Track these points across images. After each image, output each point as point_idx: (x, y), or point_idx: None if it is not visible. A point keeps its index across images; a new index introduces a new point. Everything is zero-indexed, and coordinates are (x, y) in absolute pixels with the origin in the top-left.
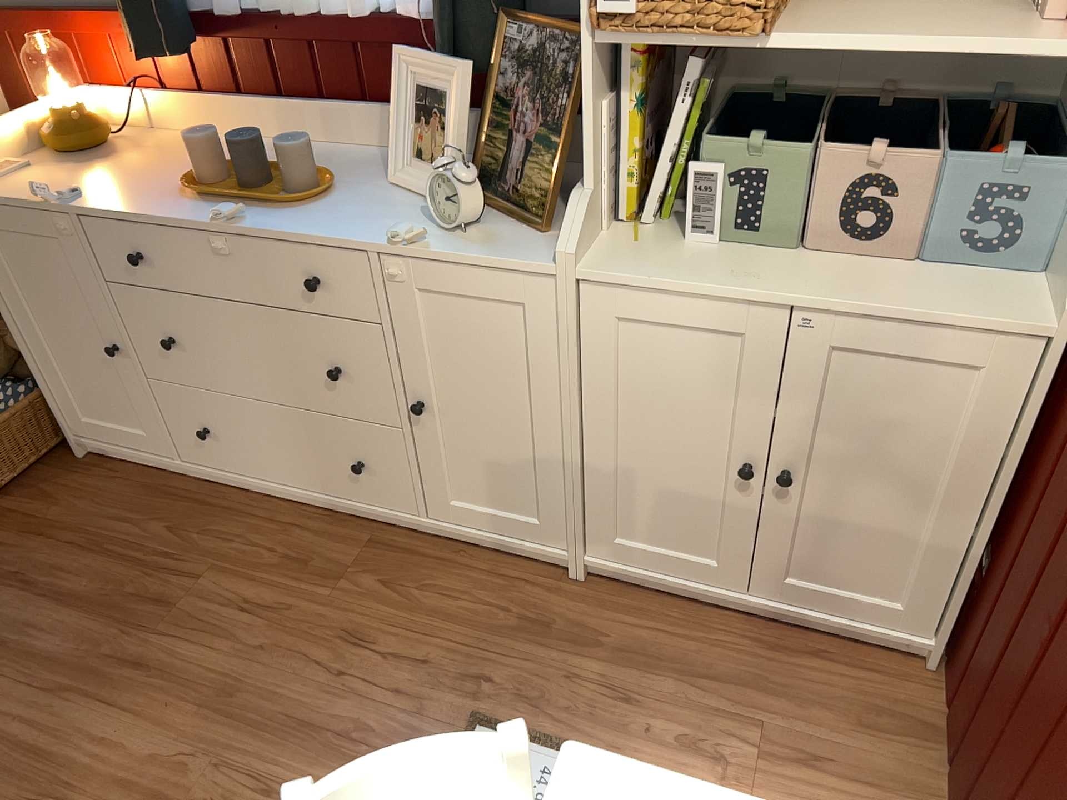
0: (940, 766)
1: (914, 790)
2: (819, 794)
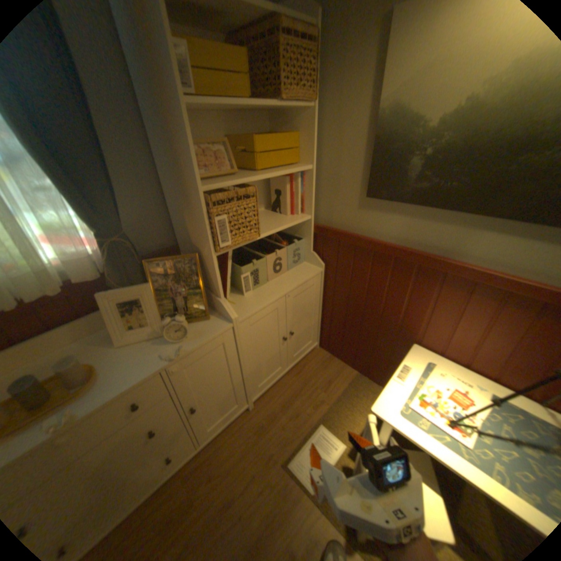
0: (340, 361)
1: (343, 369)
2: (339, 387)
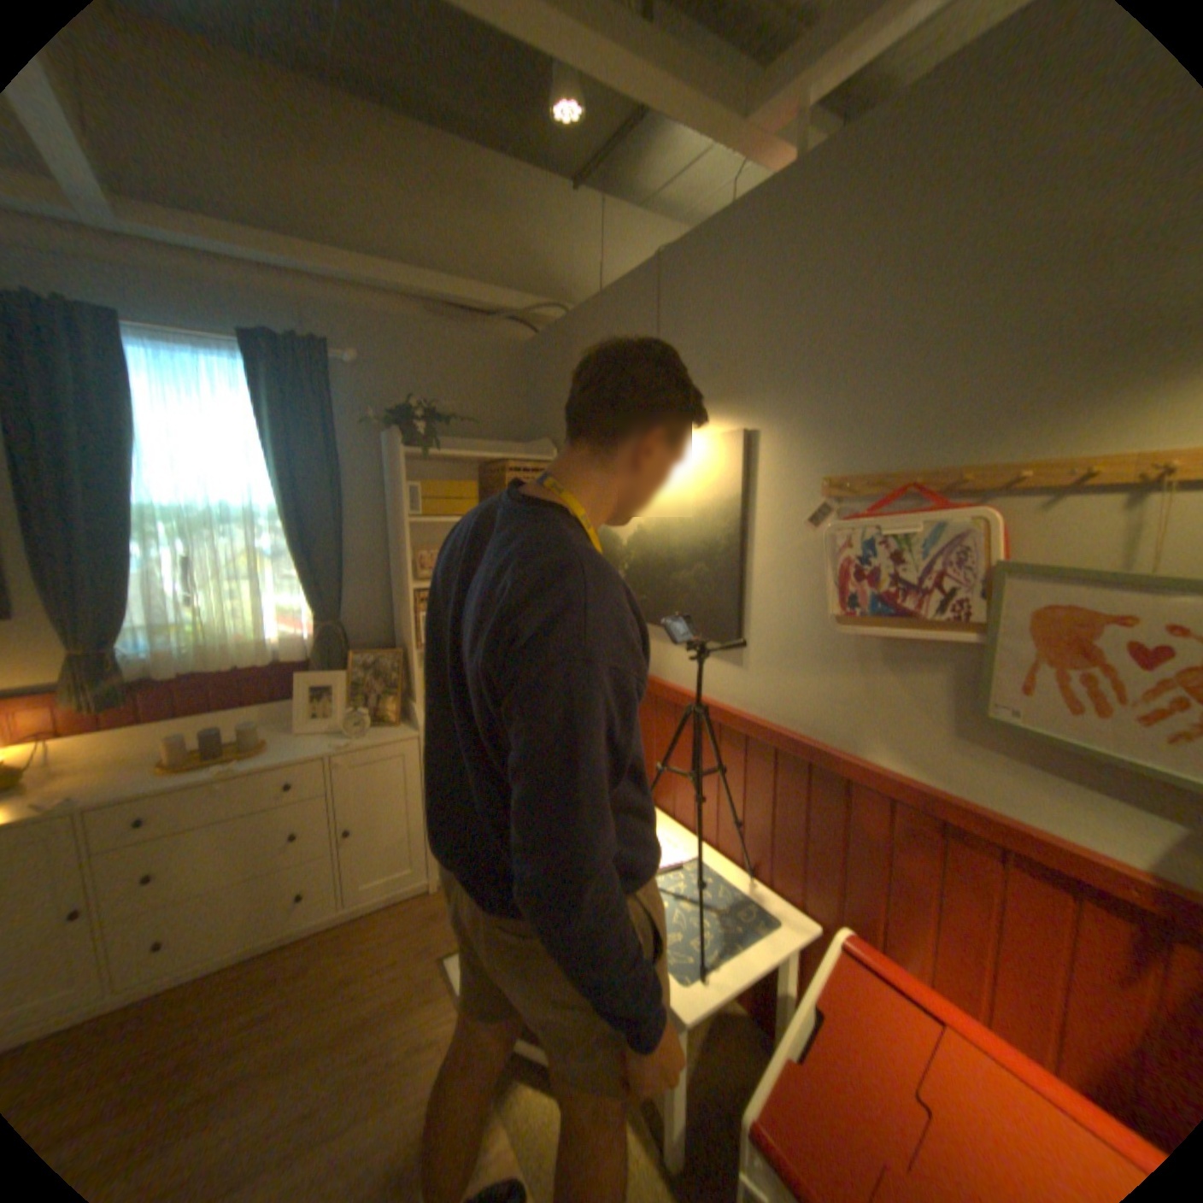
0: None
1: None
2: None
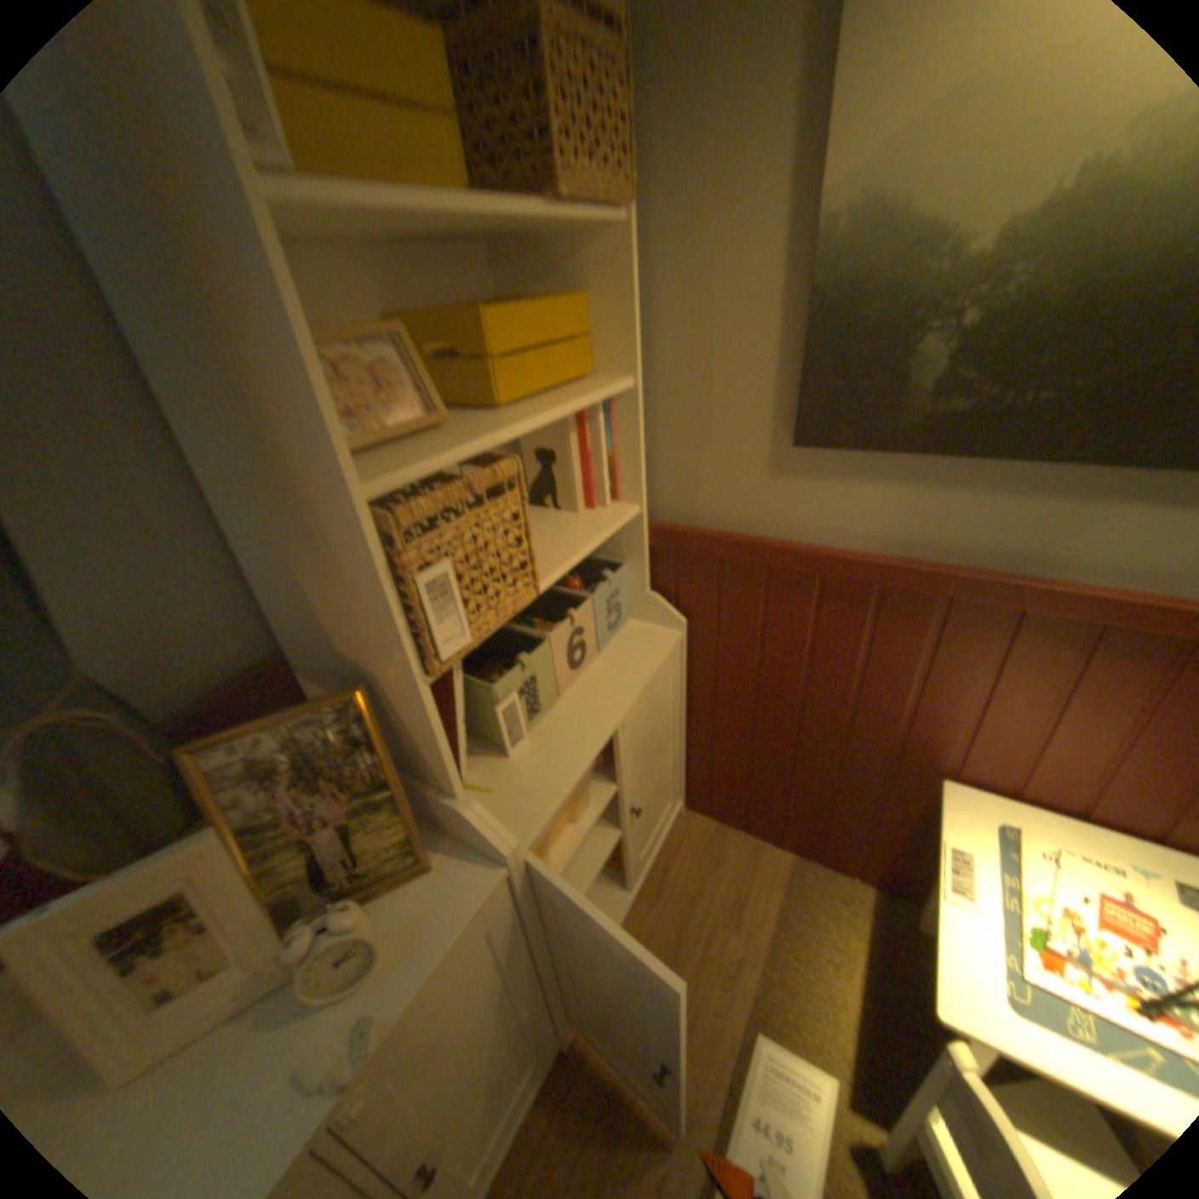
0: (746, 835)
1: (759, 854)
2: (765, 907)
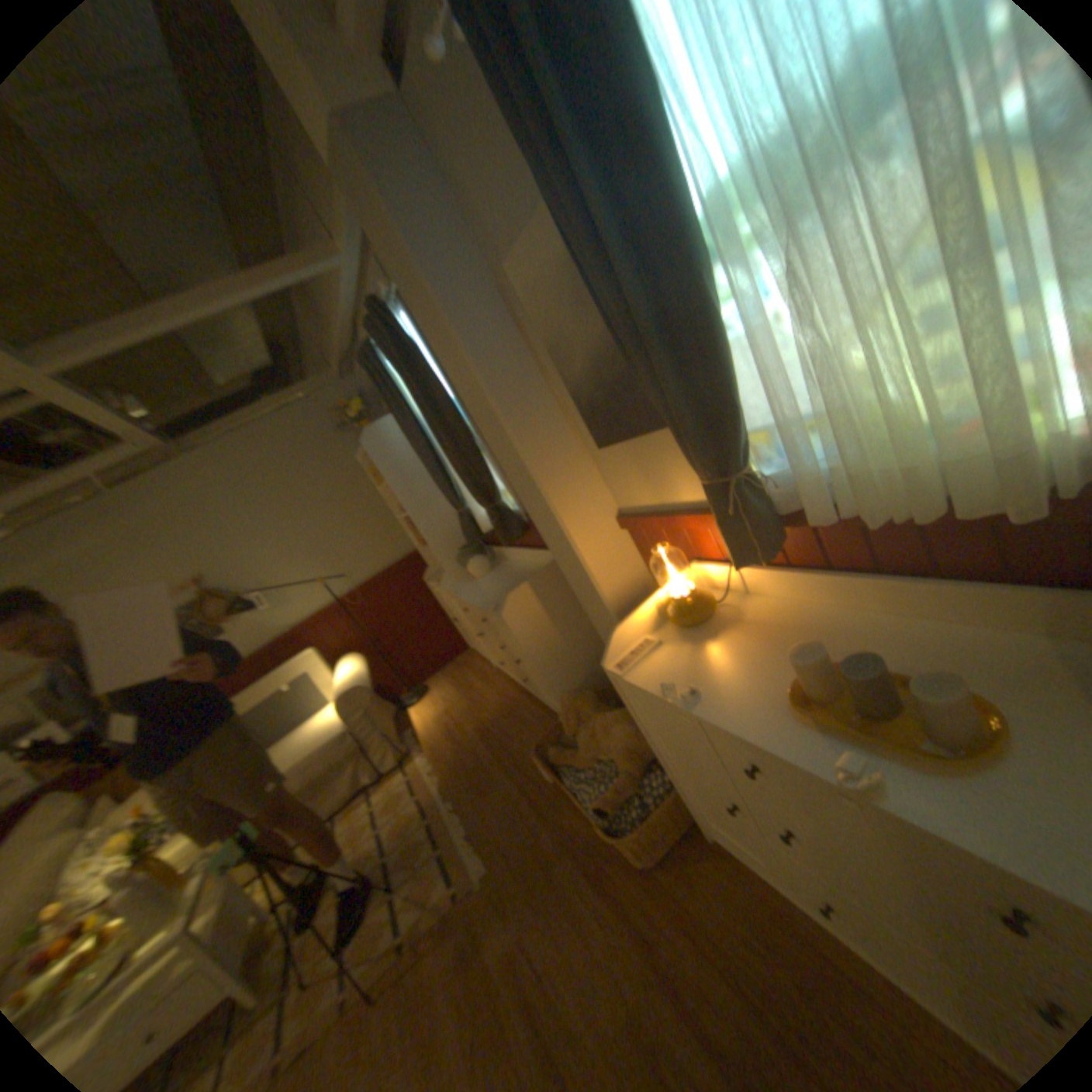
0: None
1: None
2: None
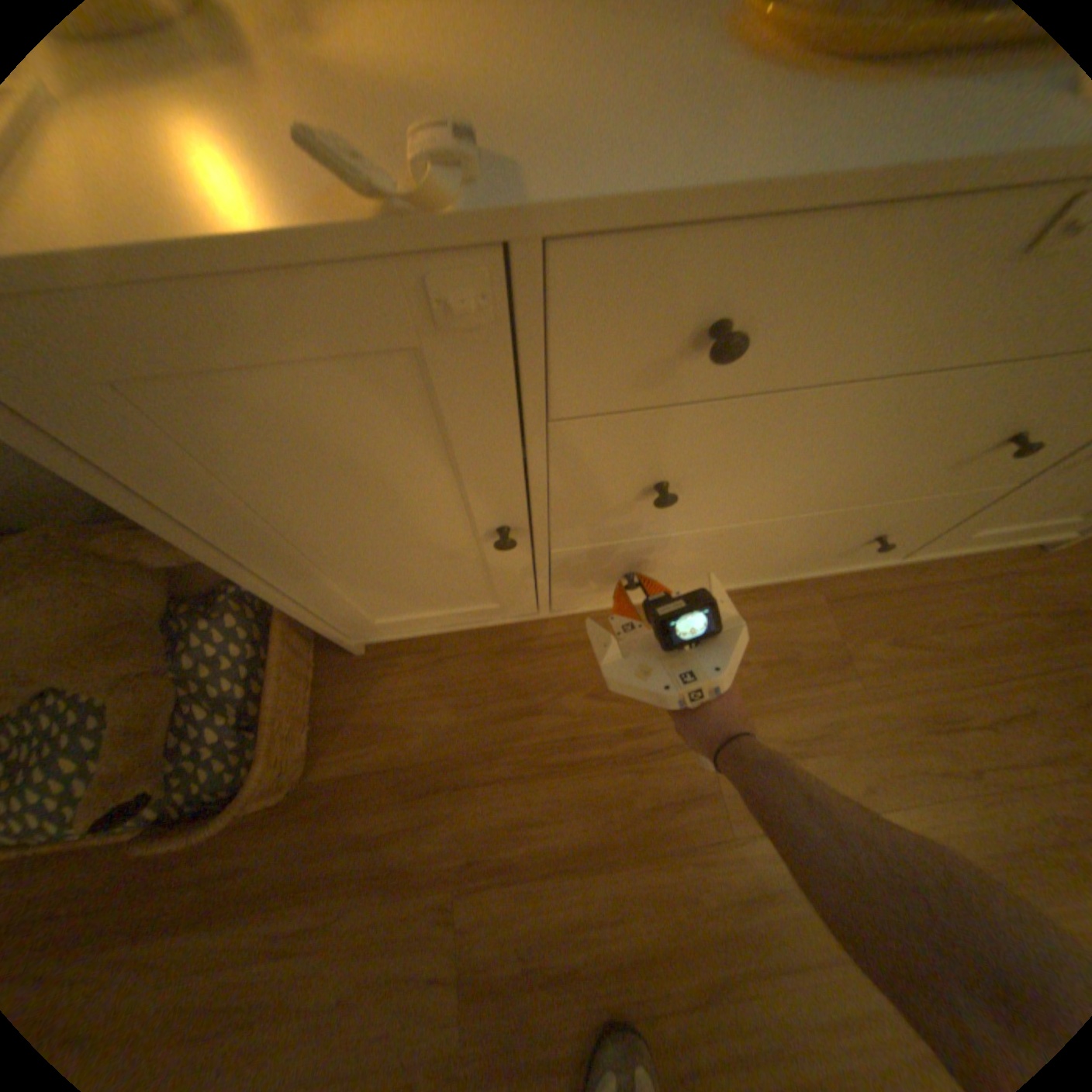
0: None
1: None
2: None
